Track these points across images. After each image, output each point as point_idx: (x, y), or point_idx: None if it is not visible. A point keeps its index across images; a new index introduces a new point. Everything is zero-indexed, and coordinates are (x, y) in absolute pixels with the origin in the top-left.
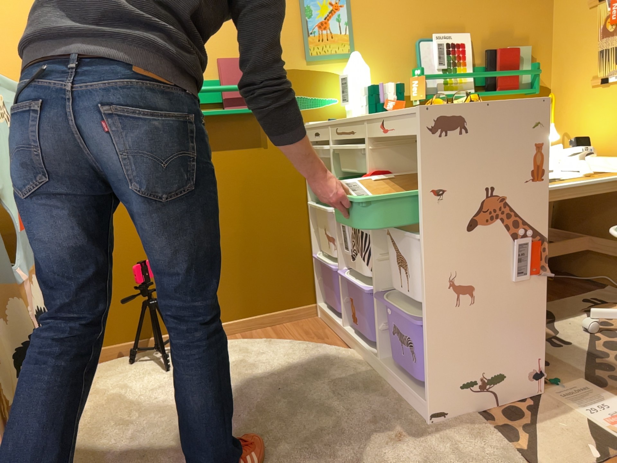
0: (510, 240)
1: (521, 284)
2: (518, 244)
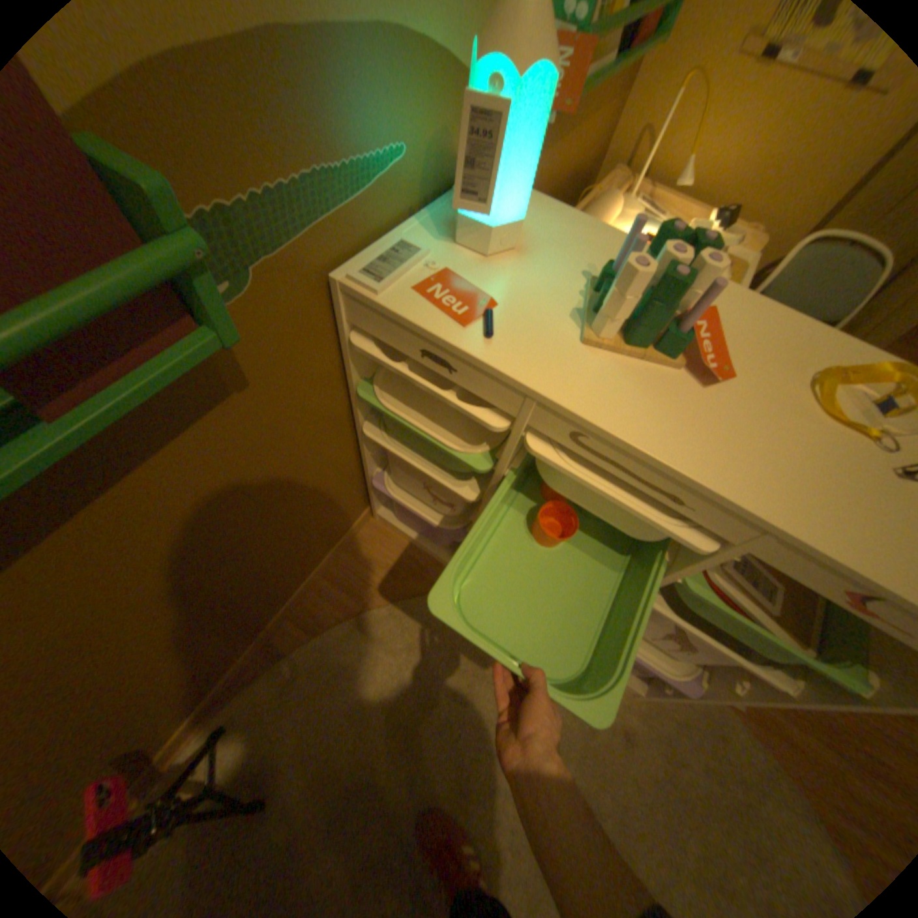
0: None
1: None
2: None
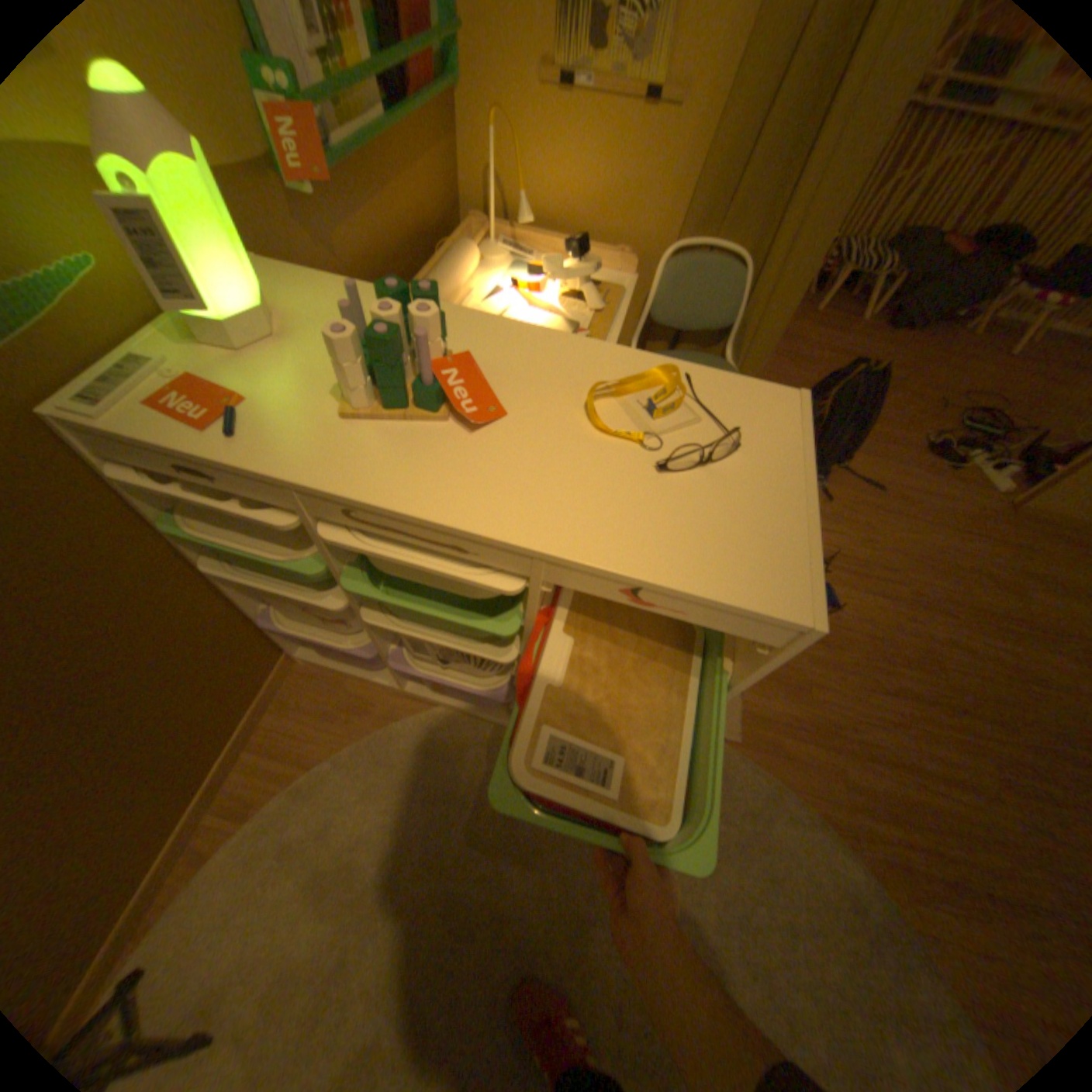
0: None
1: None
2: None
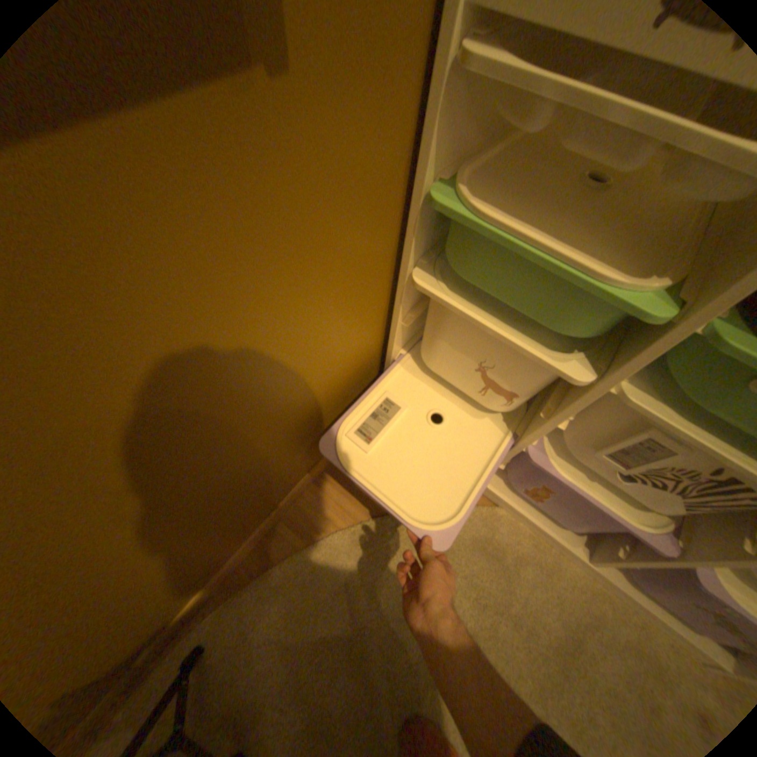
0: None
1: None
2: None
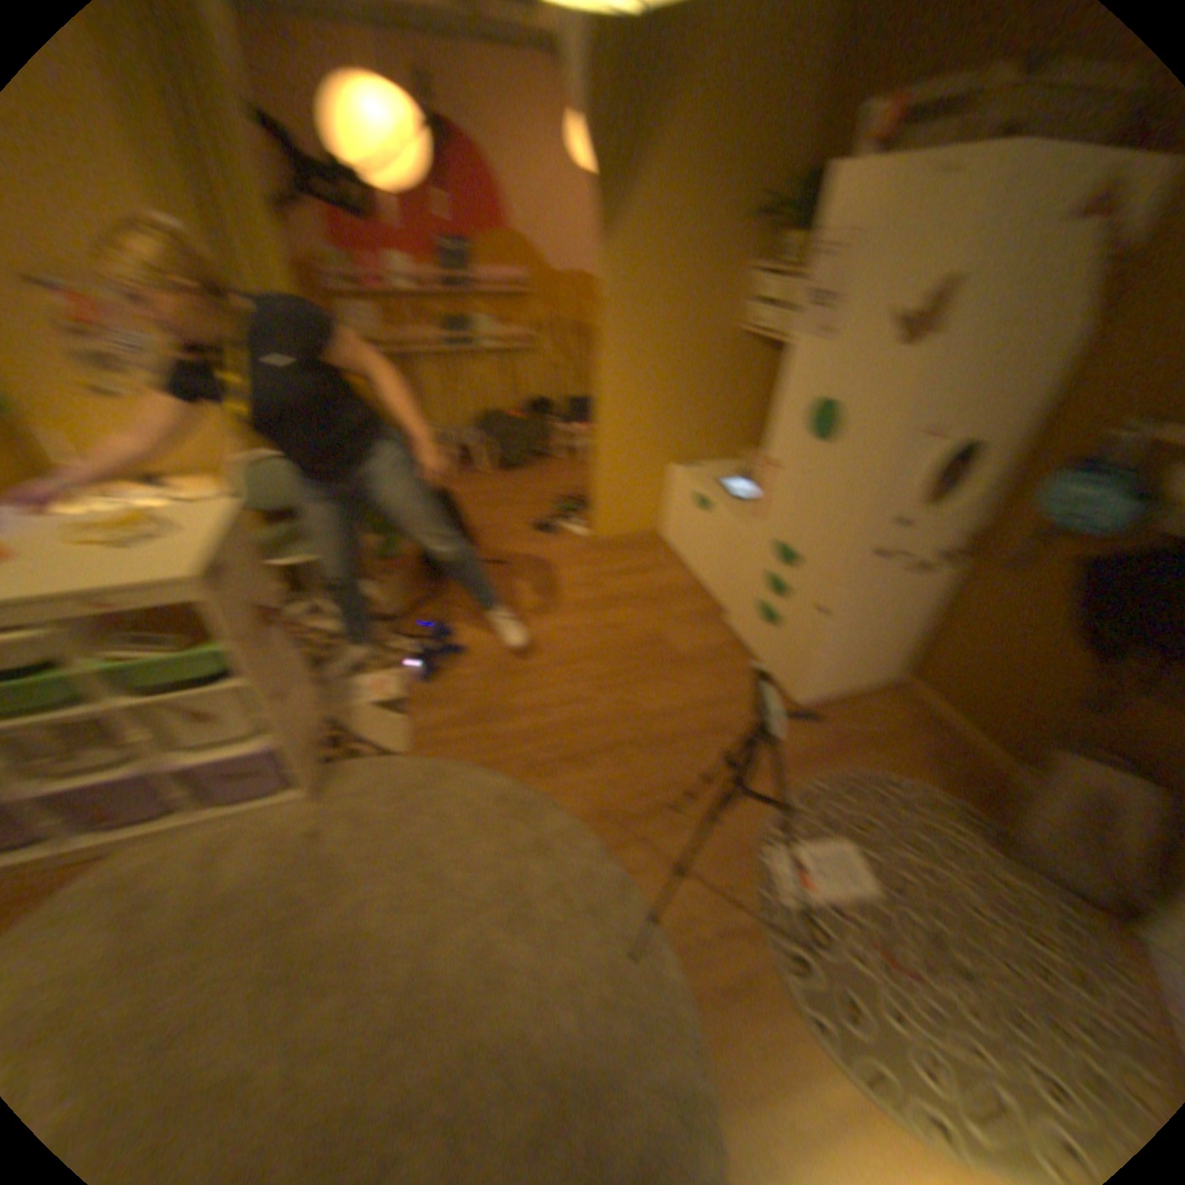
0: (265, 631)
1: (284, 656)
2: (273, 630)
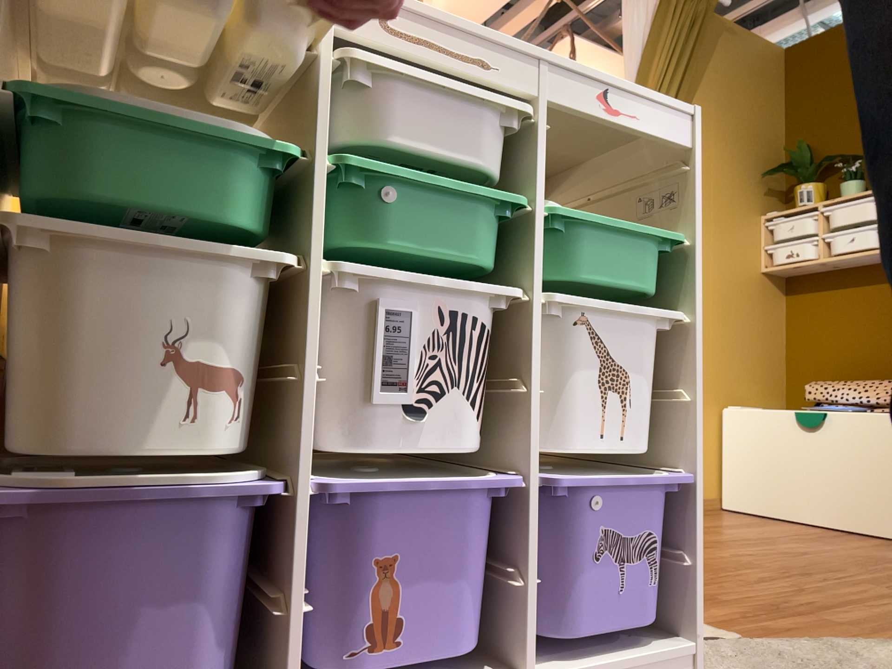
0: None
1: None
2: None
